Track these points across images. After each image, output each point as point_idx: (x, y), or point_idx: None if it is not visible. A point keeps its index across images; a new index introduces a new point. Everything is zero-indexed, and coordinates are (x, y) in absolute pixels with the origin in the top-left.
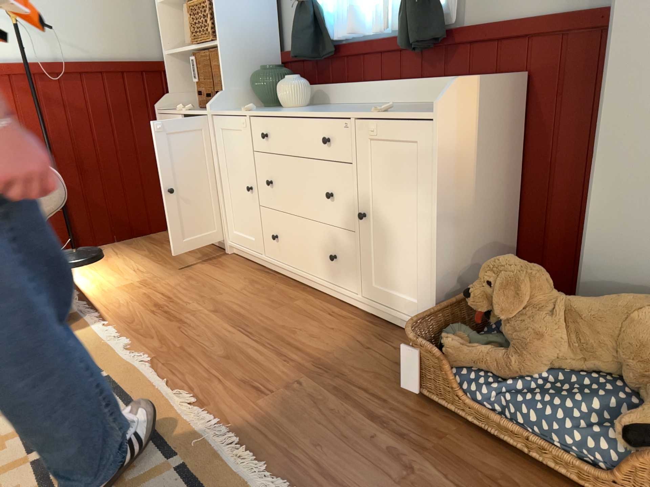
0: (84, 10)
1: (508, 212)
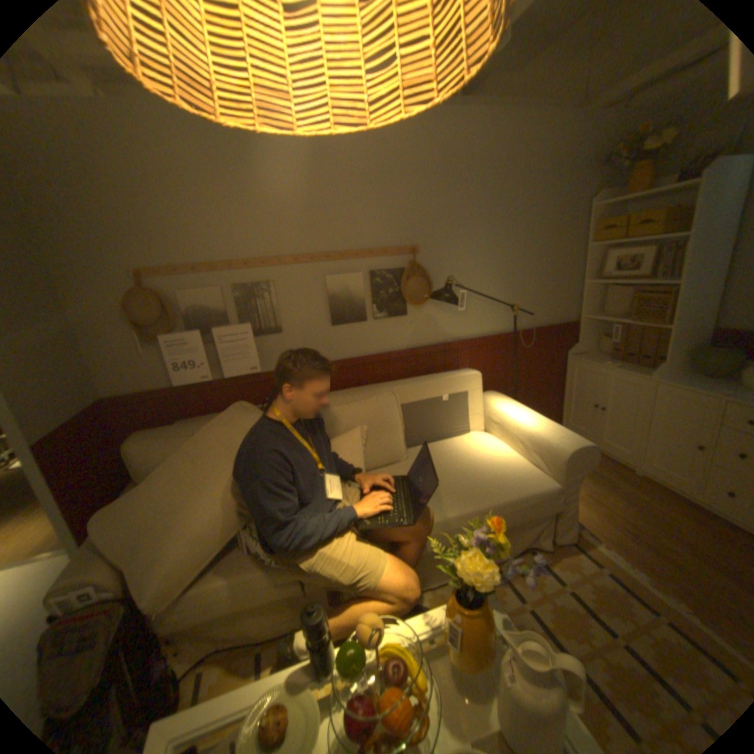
0: (539, 293)
1: None
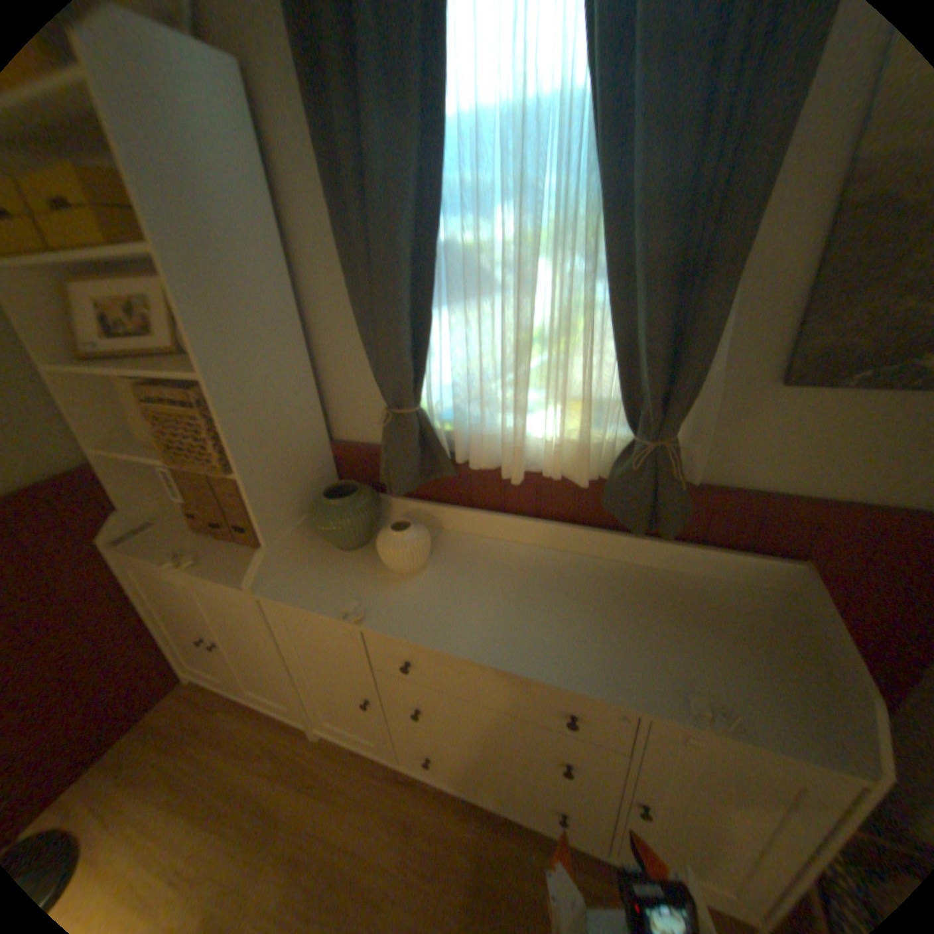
0: None
1: None
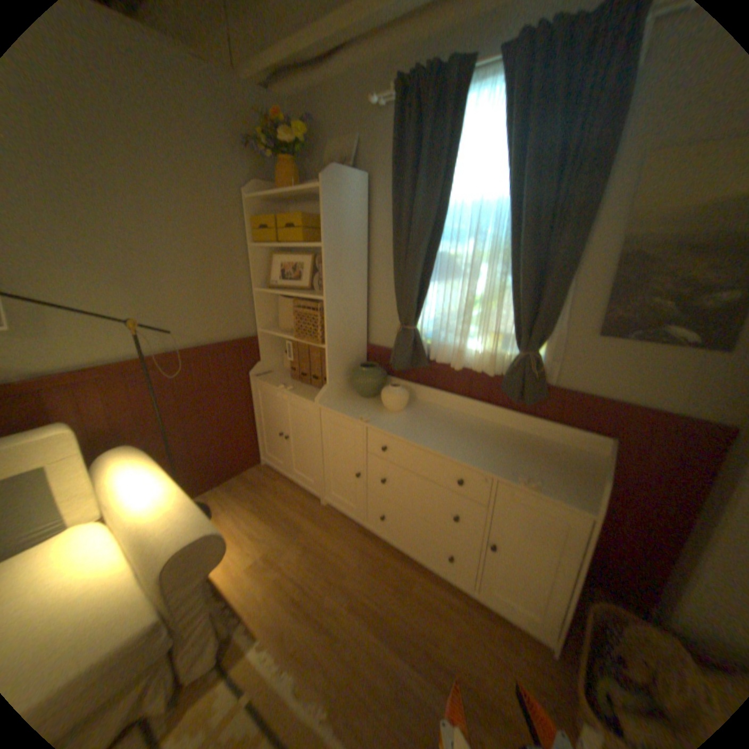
0: (191, 301)
1: None
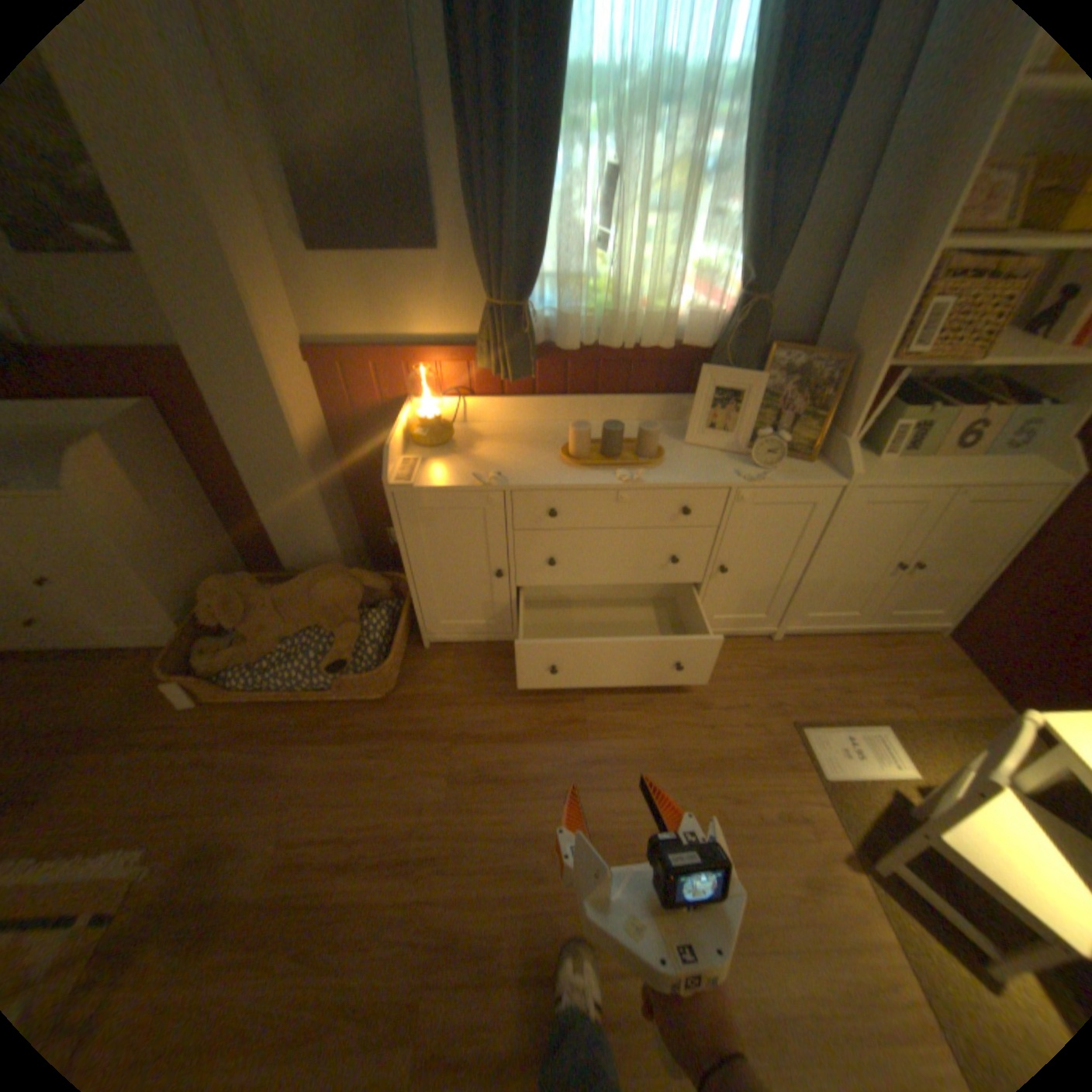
0: None
1: (205, 514)
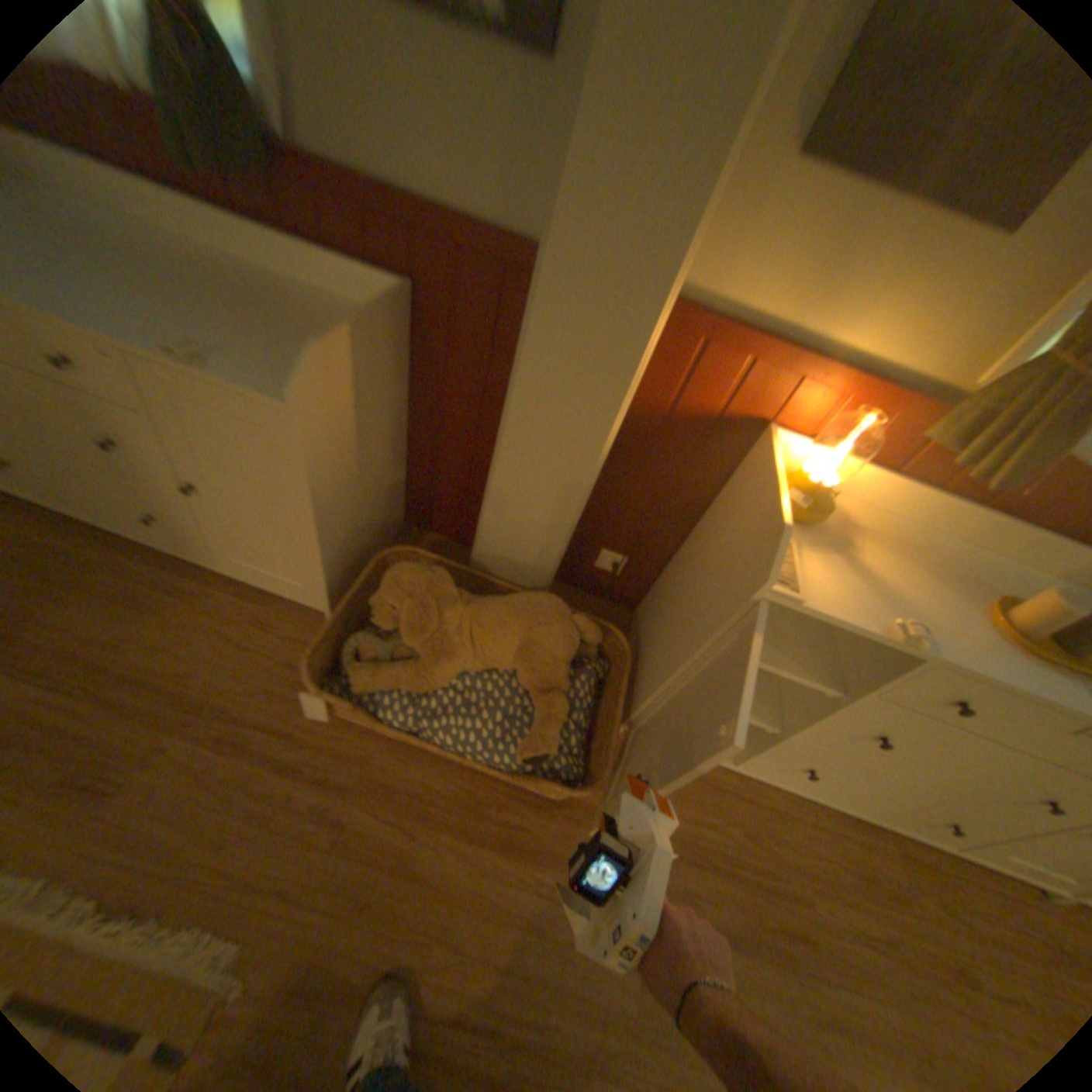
0: None
1: (399, 453)
